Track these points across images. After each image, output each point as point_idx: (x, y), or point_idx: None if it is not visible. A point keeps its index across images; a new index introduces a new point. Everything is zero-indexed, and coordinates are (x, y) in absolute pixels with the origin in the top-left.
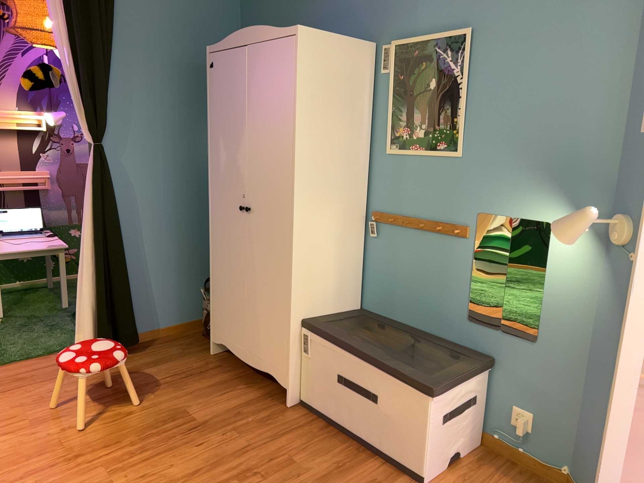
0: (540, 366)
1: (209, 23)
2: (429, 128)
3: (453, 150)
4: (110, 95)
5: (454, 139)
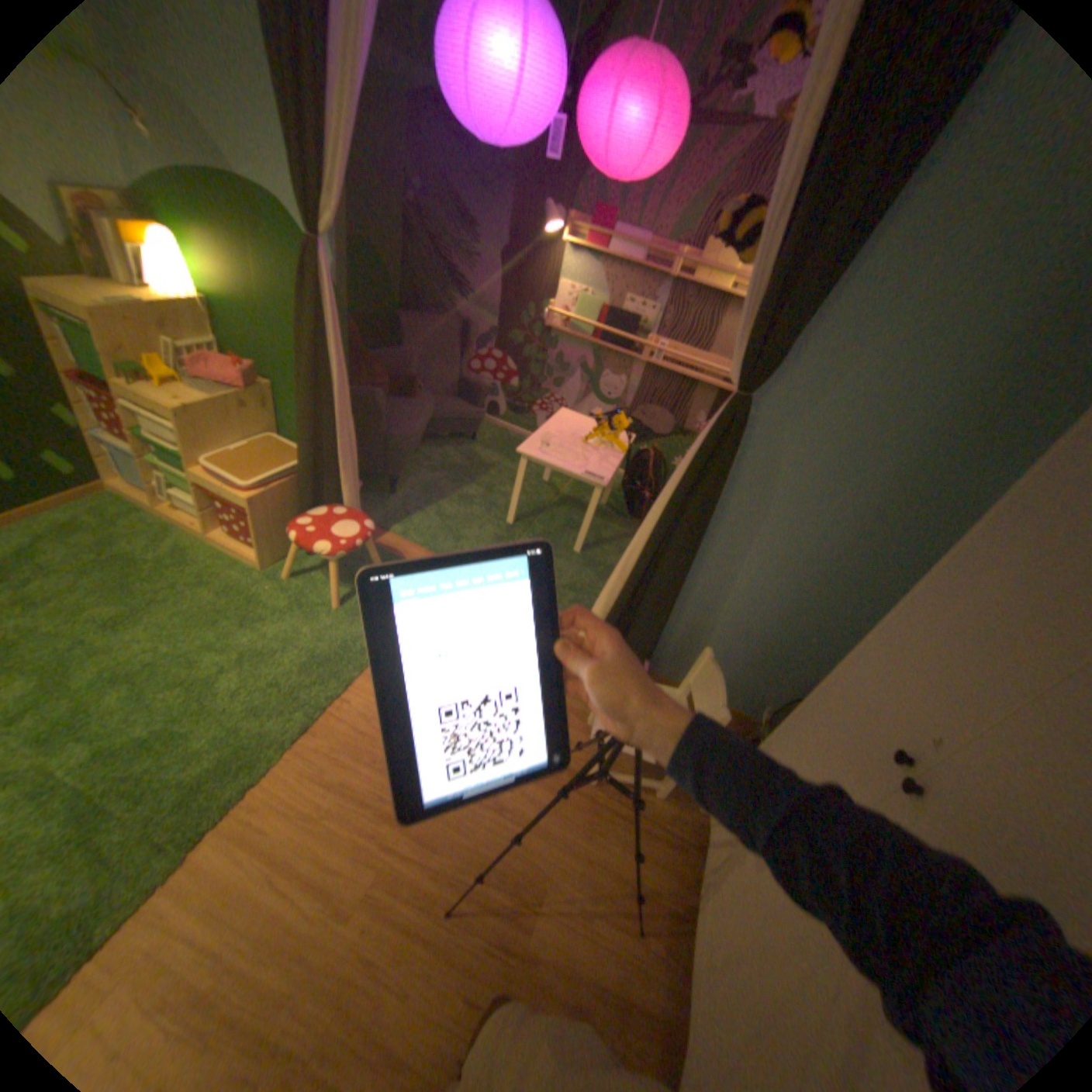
0: None
1: None
2: None
3: None
4: (842, 298)
5: None
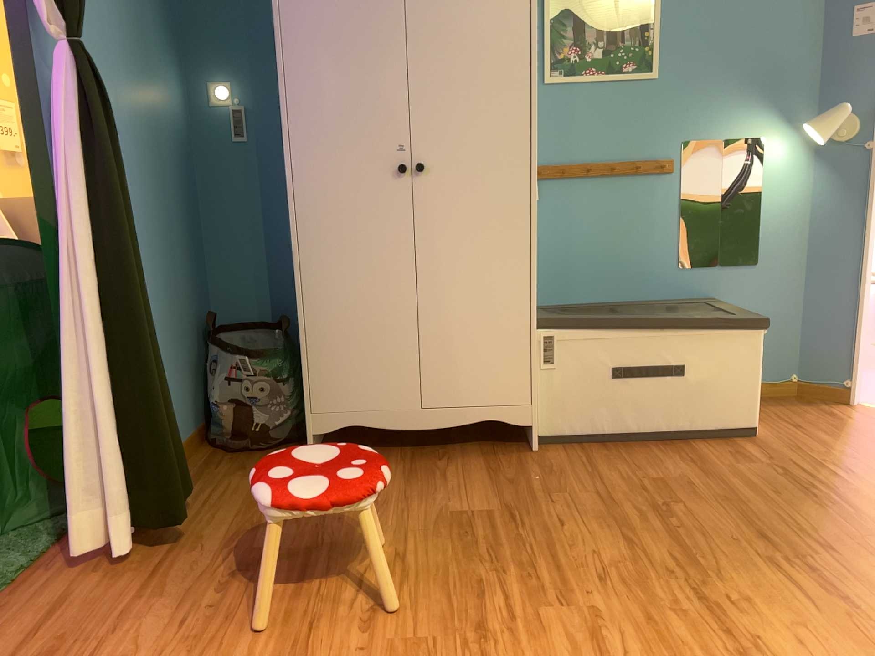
0: (763, 287)
1: None
2: (609, 46)
3: (646, 71)
4: None
5: (646, 58)
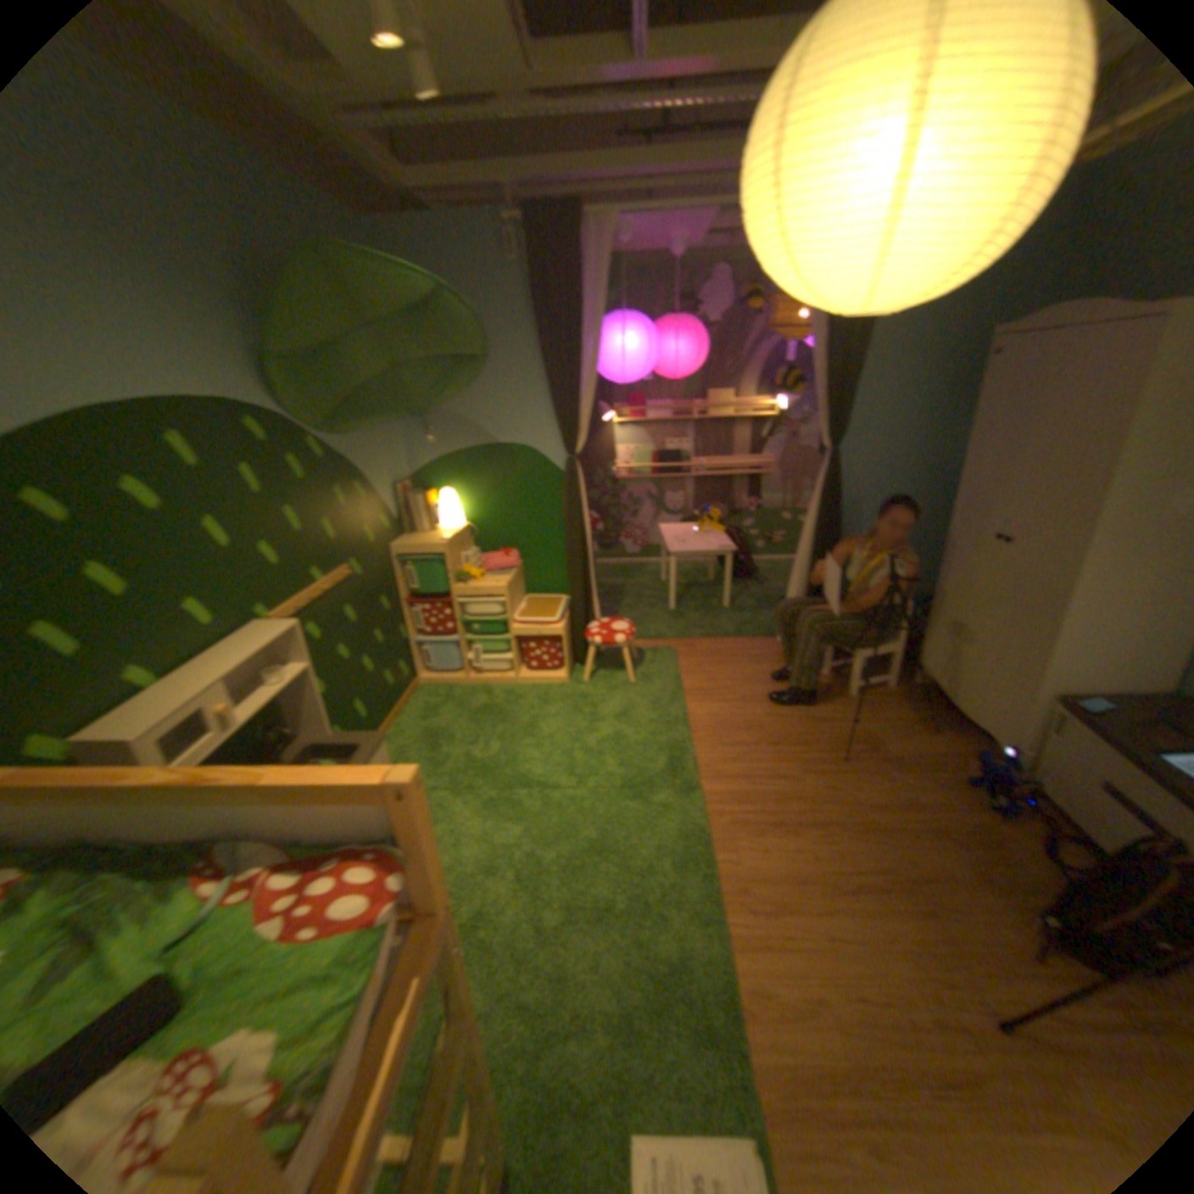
0: None
1: (1002, 281)
2: None
3: None
4: (854, 395)
5: None
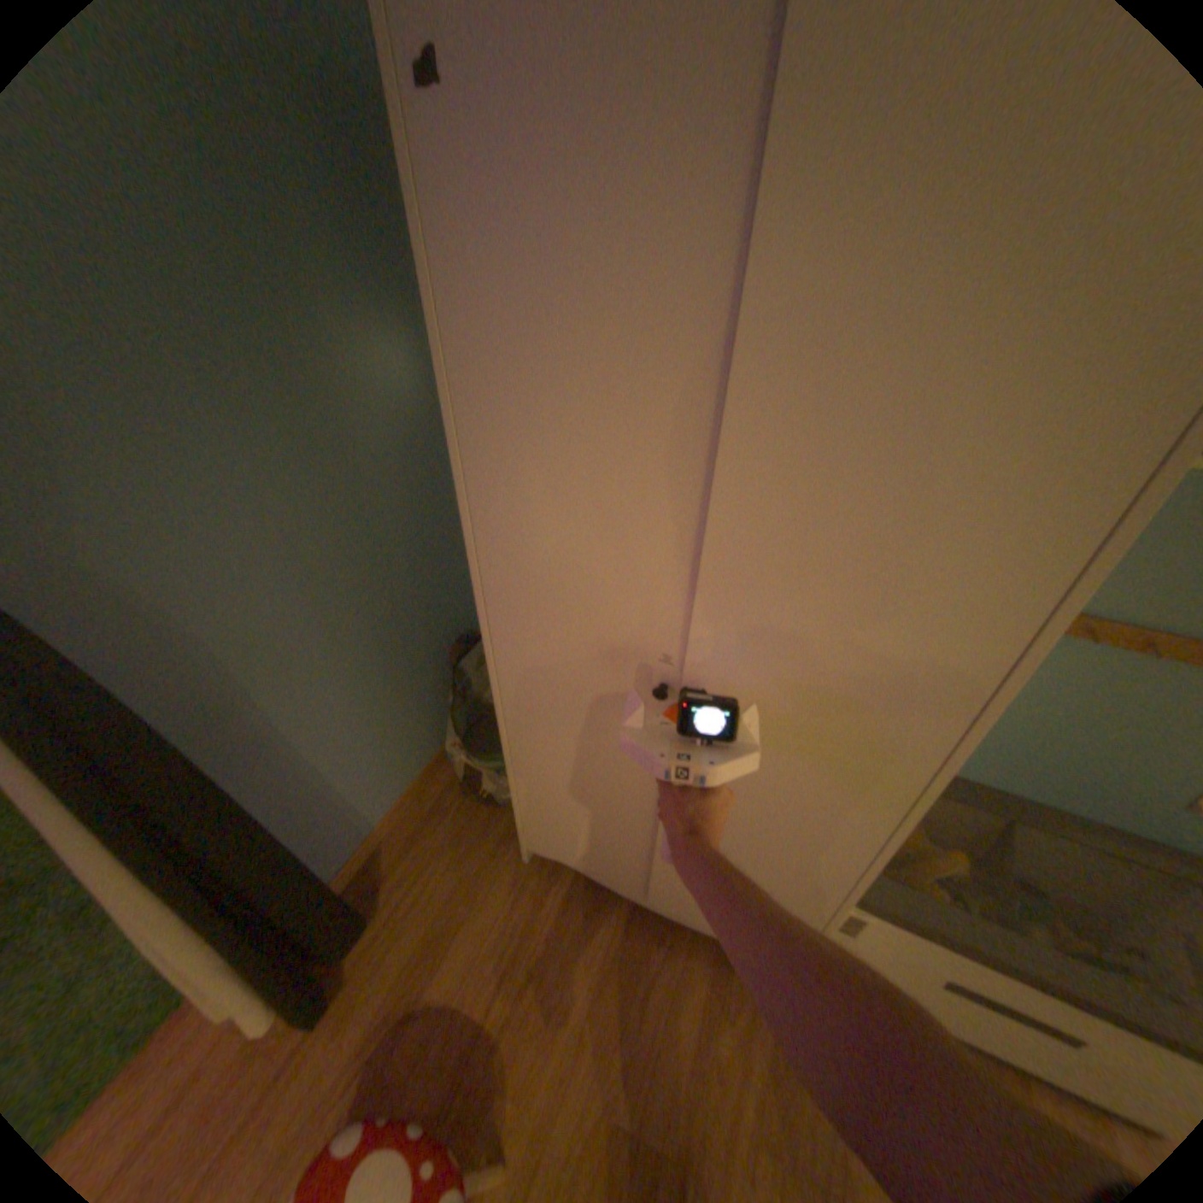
0: None
1: None
2: None
3: None
4: None
5: None
